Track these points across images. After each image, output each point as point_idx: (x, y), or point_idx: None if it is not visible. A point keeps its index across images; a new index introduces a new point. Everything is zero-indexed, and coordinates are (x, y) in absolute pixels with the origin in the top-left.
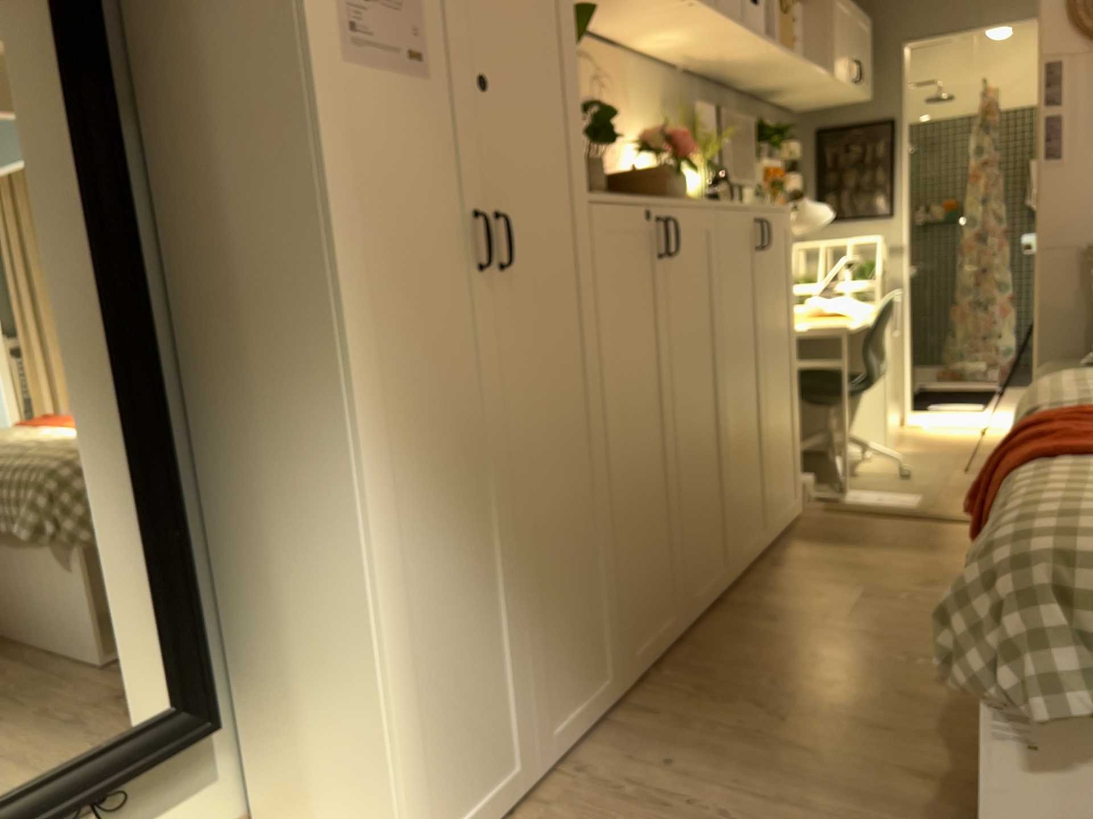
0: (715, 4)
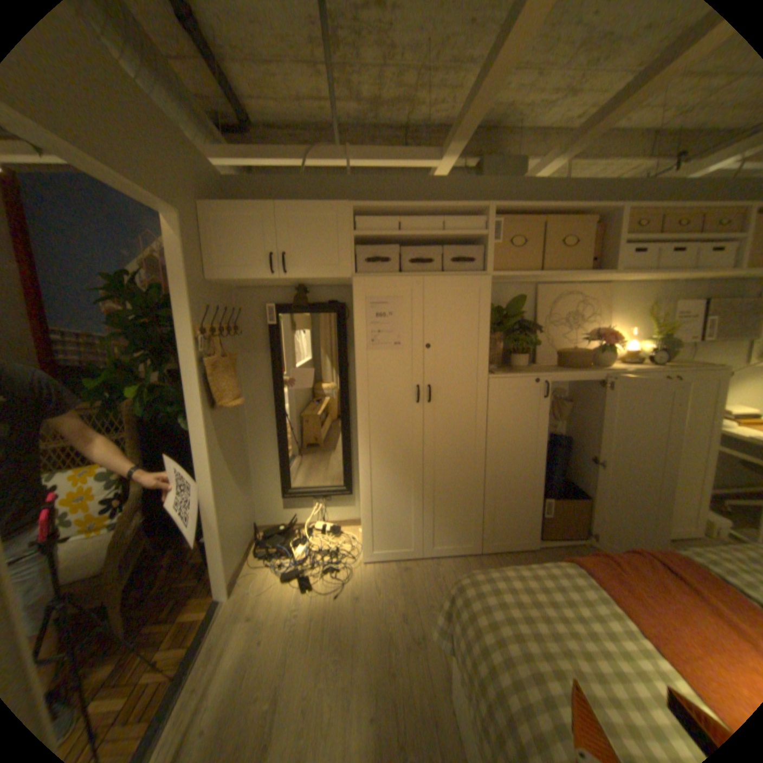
0: (655, 268)
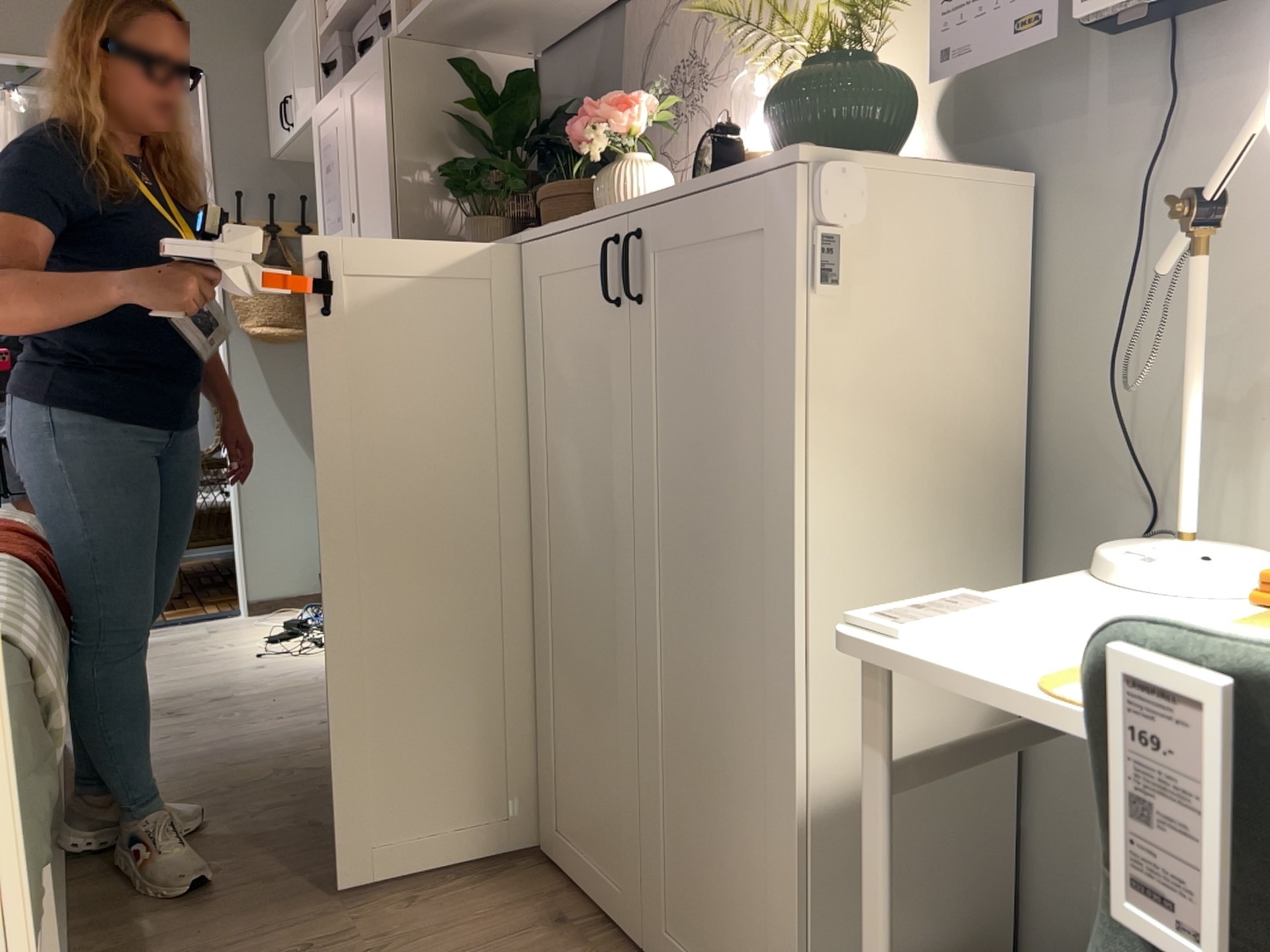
0: None
